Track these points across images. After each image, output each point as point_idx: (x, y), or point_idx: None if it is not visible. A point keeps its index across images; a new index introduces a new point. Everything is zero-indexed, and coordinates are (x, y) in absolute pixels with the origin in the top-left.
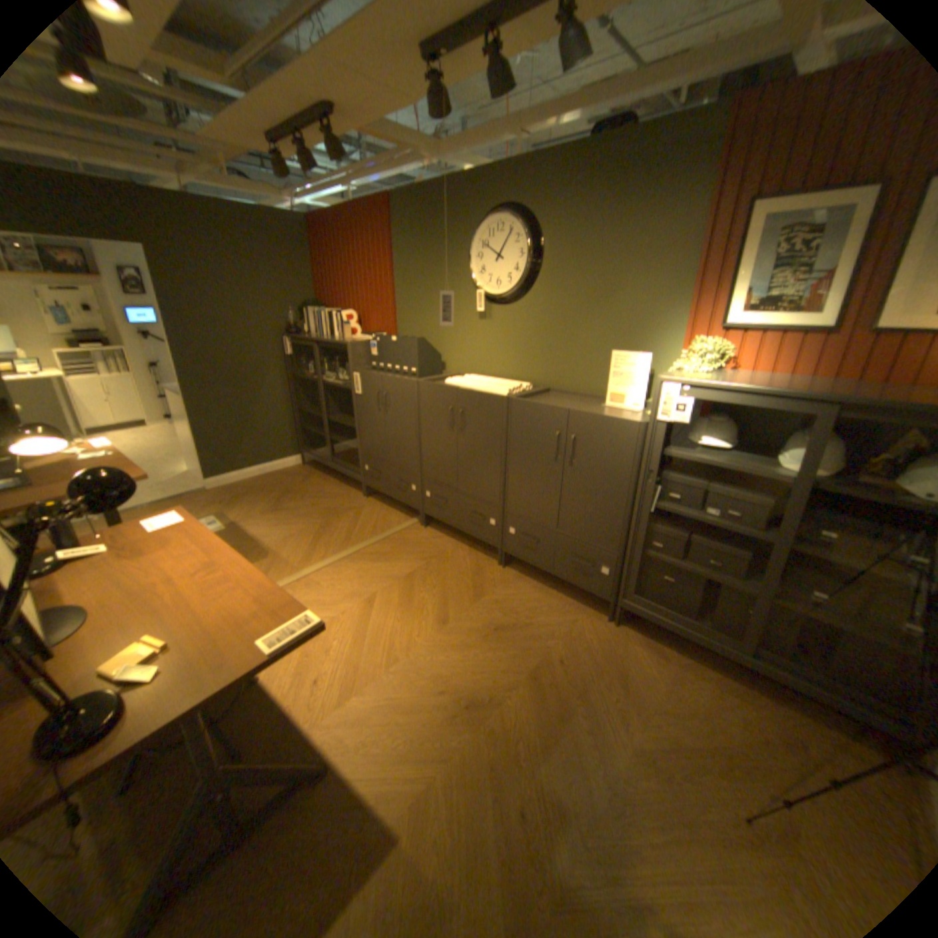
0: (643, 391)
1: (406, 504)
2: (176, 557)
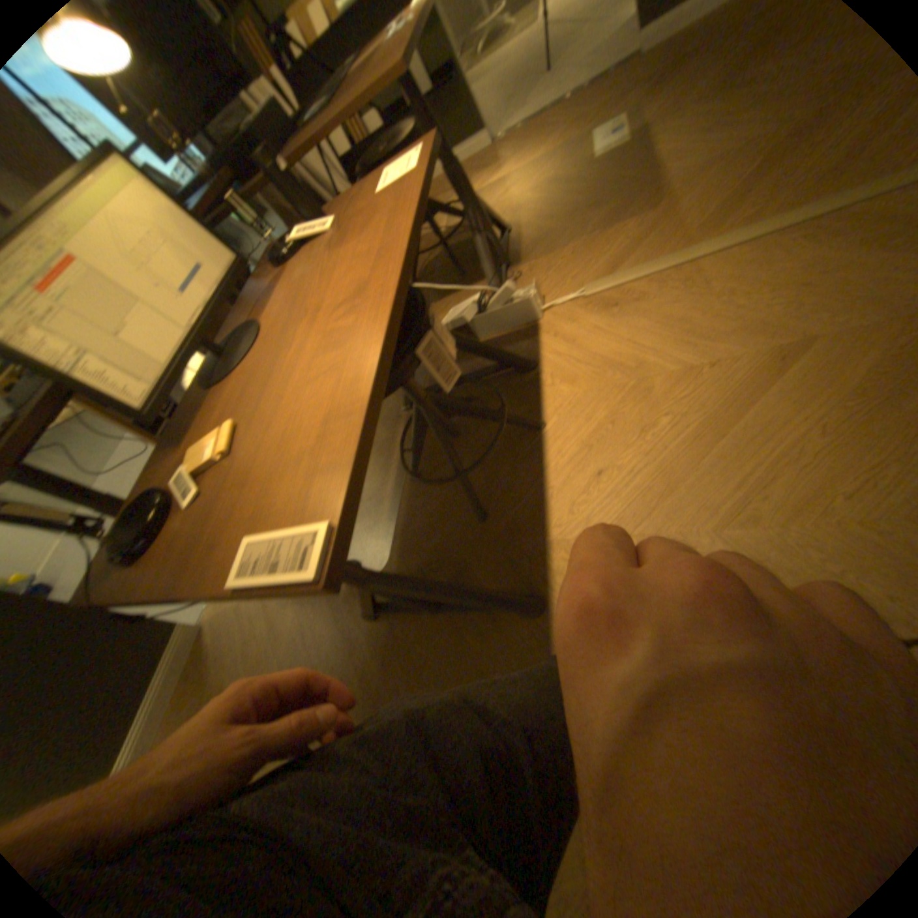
0: None
1: None
2: (353, 259)
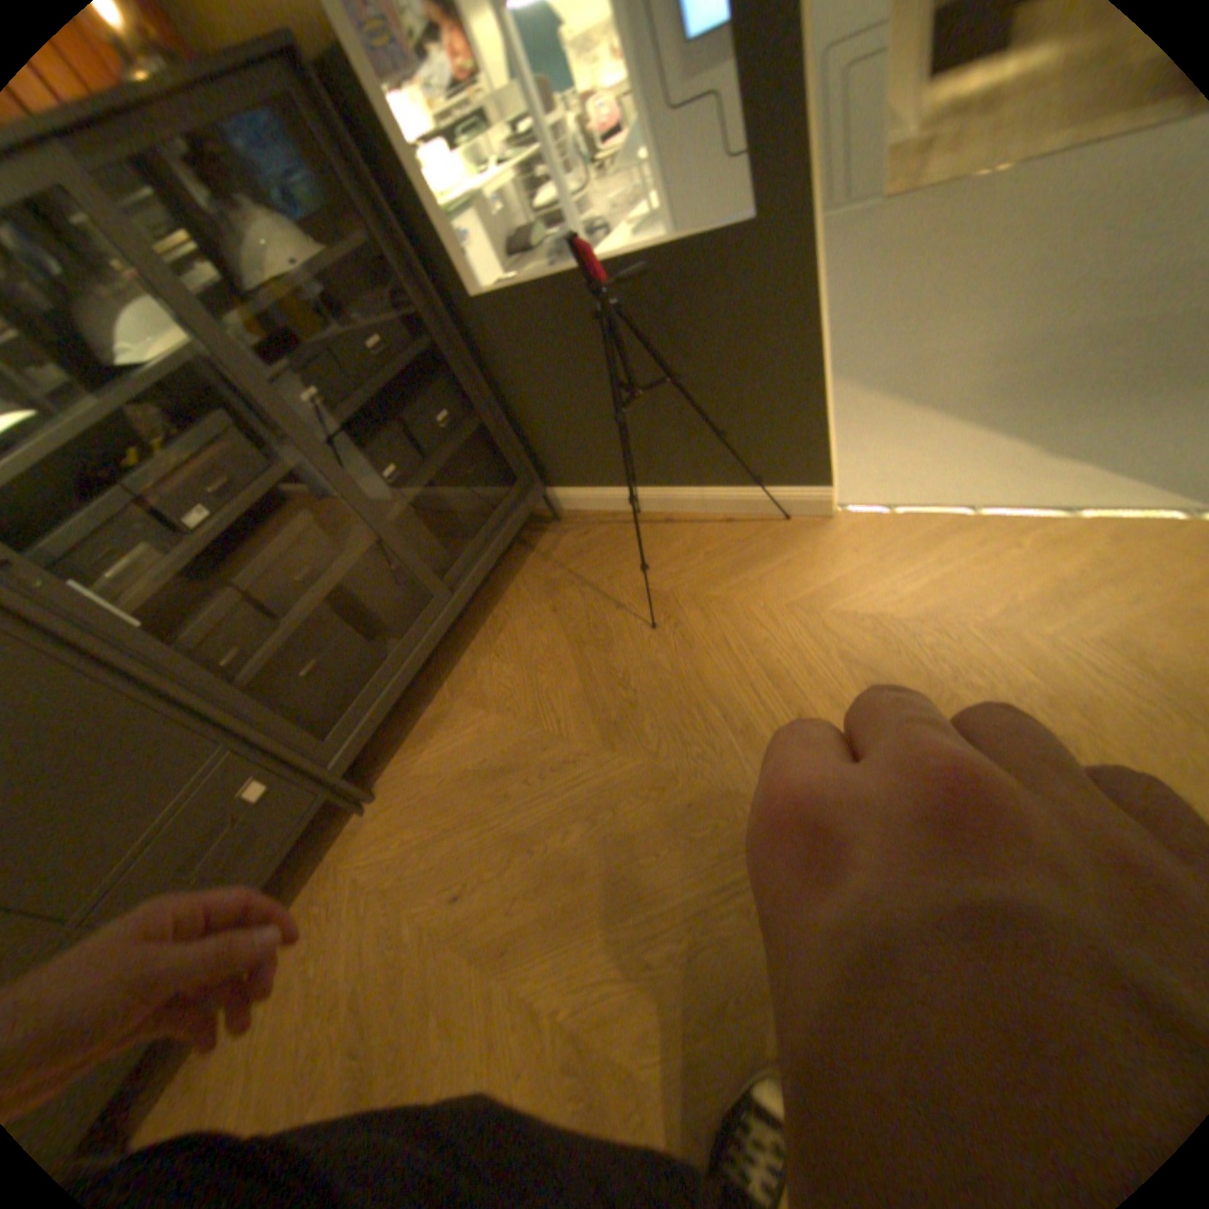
0: None
1: None
2: None
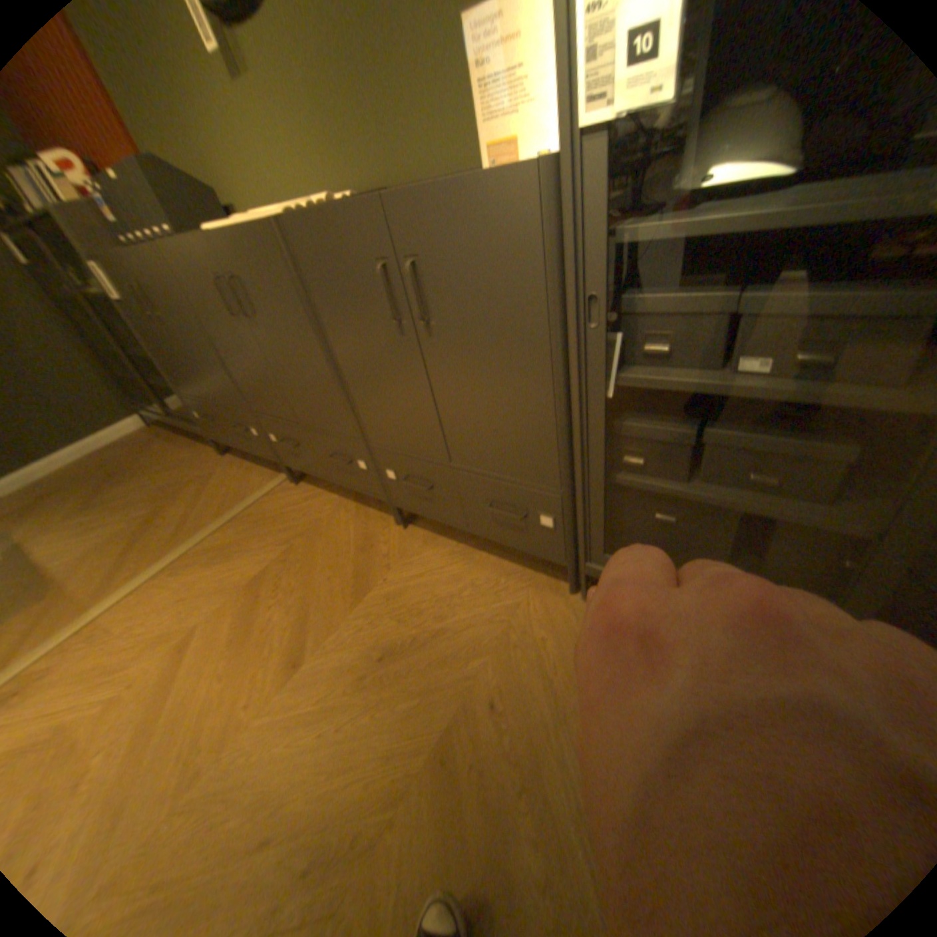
0: (554, 104)
1: (263, 457)
2: None
